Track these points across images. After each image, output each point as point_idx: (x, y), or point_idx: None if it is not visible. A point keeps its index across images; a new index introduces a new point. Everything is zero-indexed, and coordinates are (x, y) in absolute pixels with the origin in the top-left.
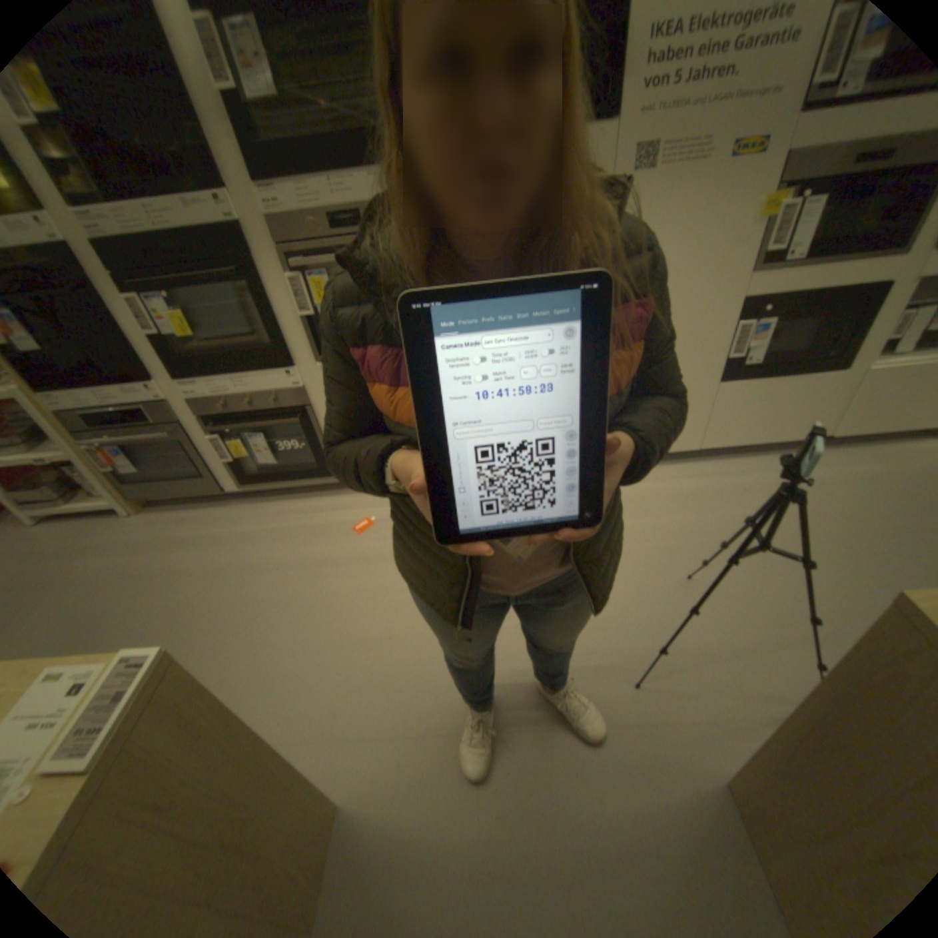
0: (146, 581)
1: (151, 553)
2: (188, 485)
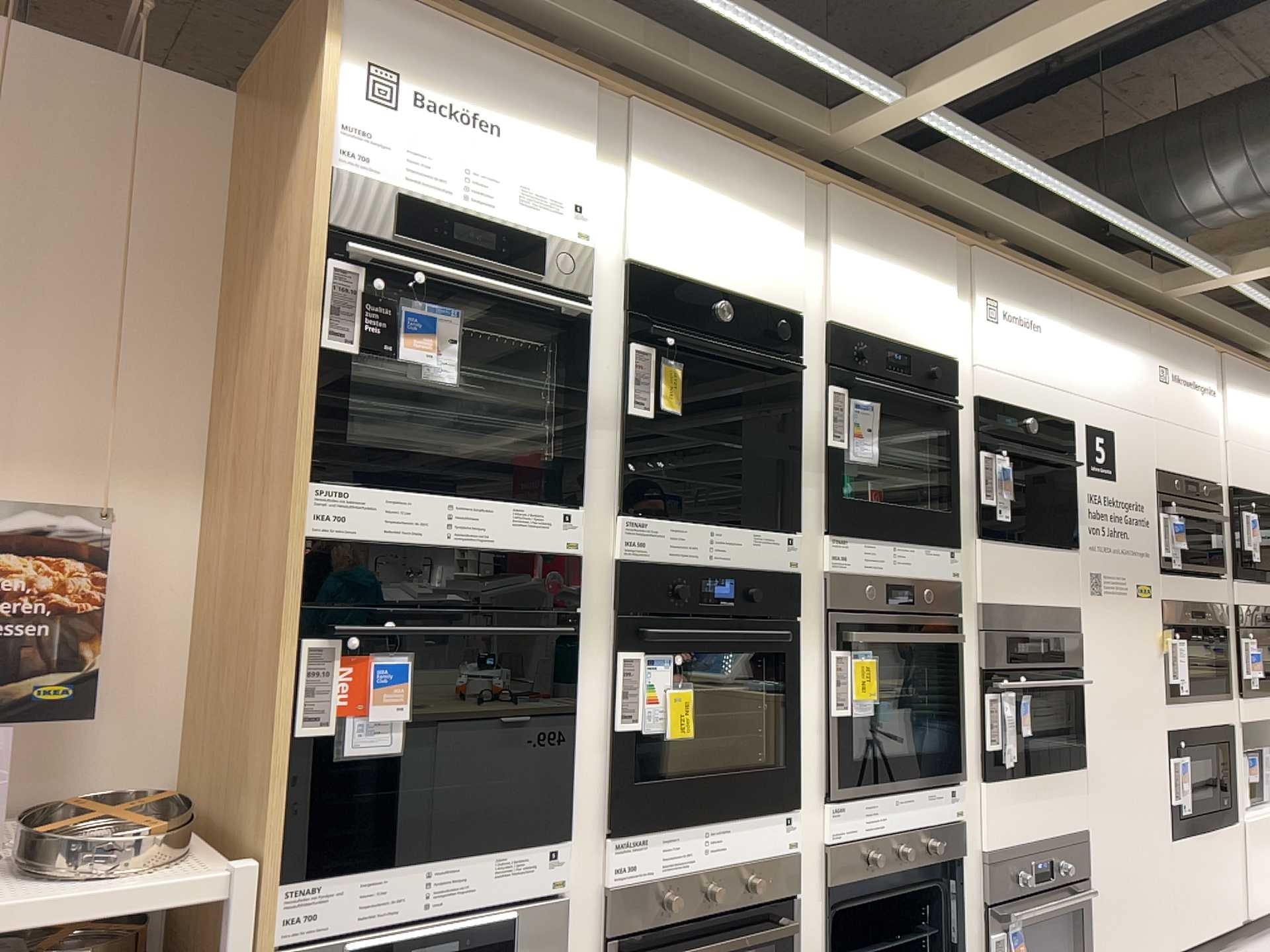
0: None
1: None
2: None
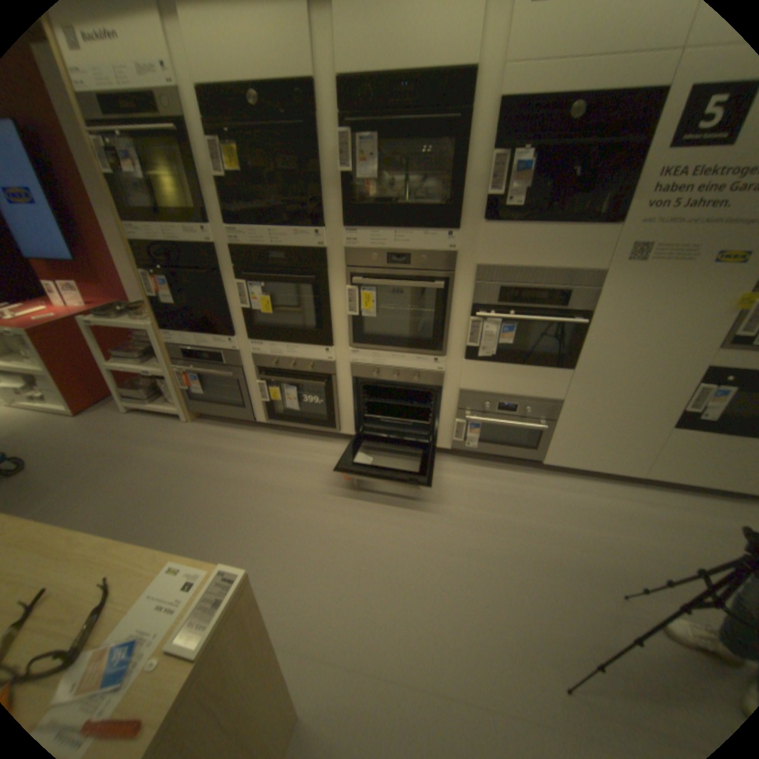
0: (190, 476)
1: (197, 455)
2: (232, 409)
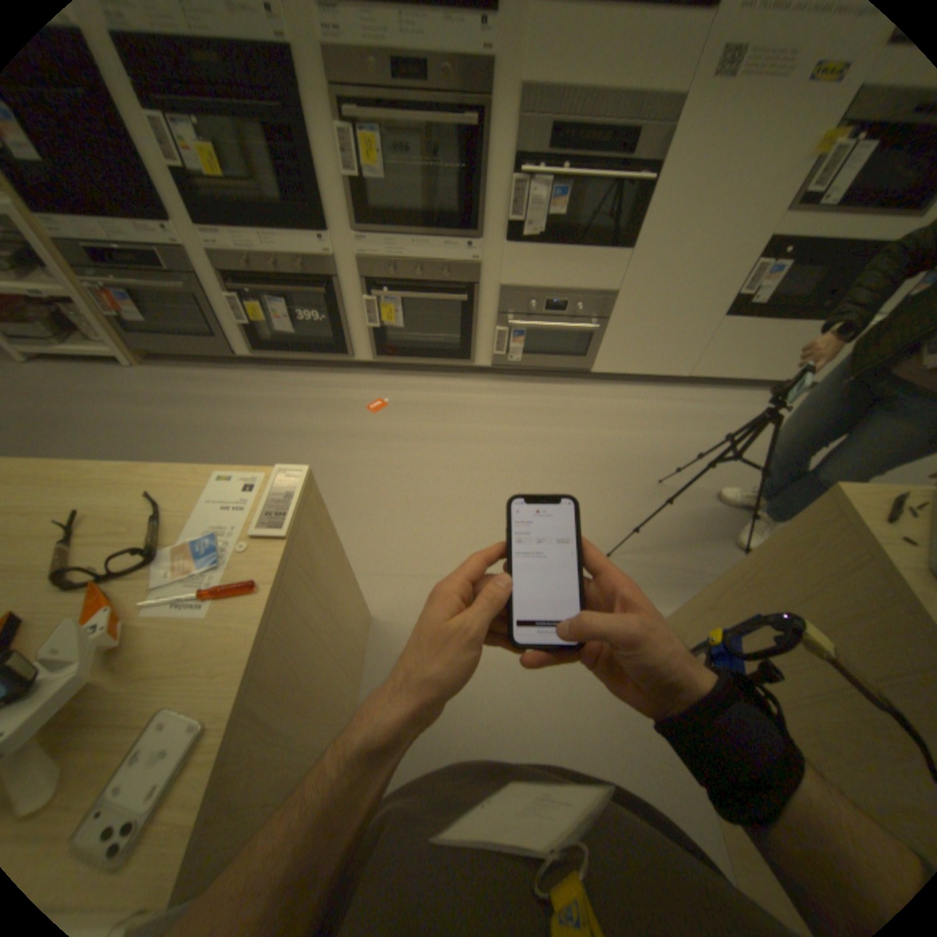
0: (165, 431)
1: (164, 406)
2: (193, 342)
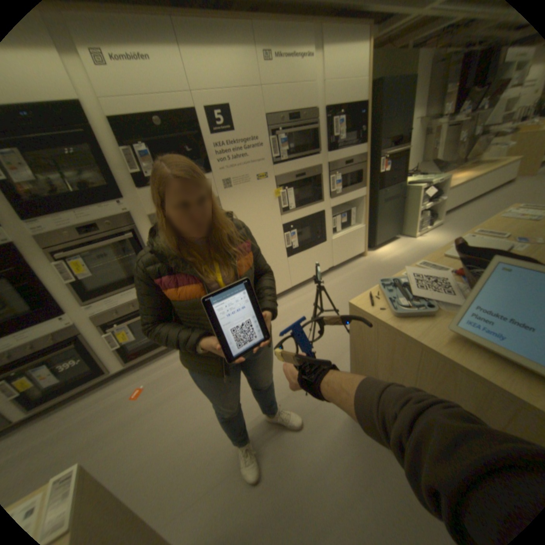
0: None
1: None
2: None
